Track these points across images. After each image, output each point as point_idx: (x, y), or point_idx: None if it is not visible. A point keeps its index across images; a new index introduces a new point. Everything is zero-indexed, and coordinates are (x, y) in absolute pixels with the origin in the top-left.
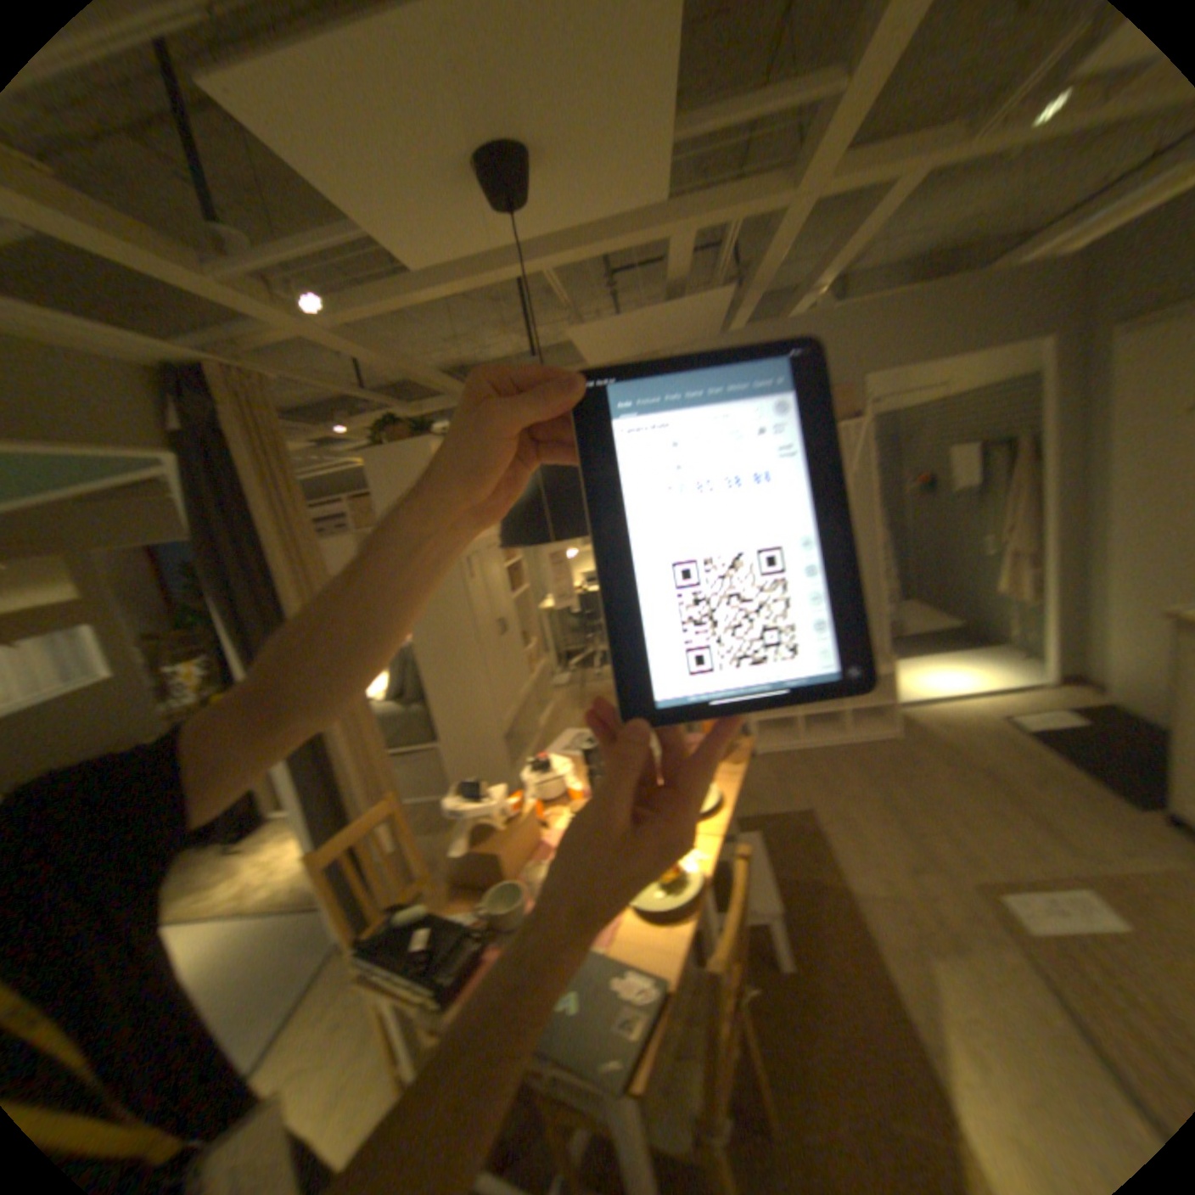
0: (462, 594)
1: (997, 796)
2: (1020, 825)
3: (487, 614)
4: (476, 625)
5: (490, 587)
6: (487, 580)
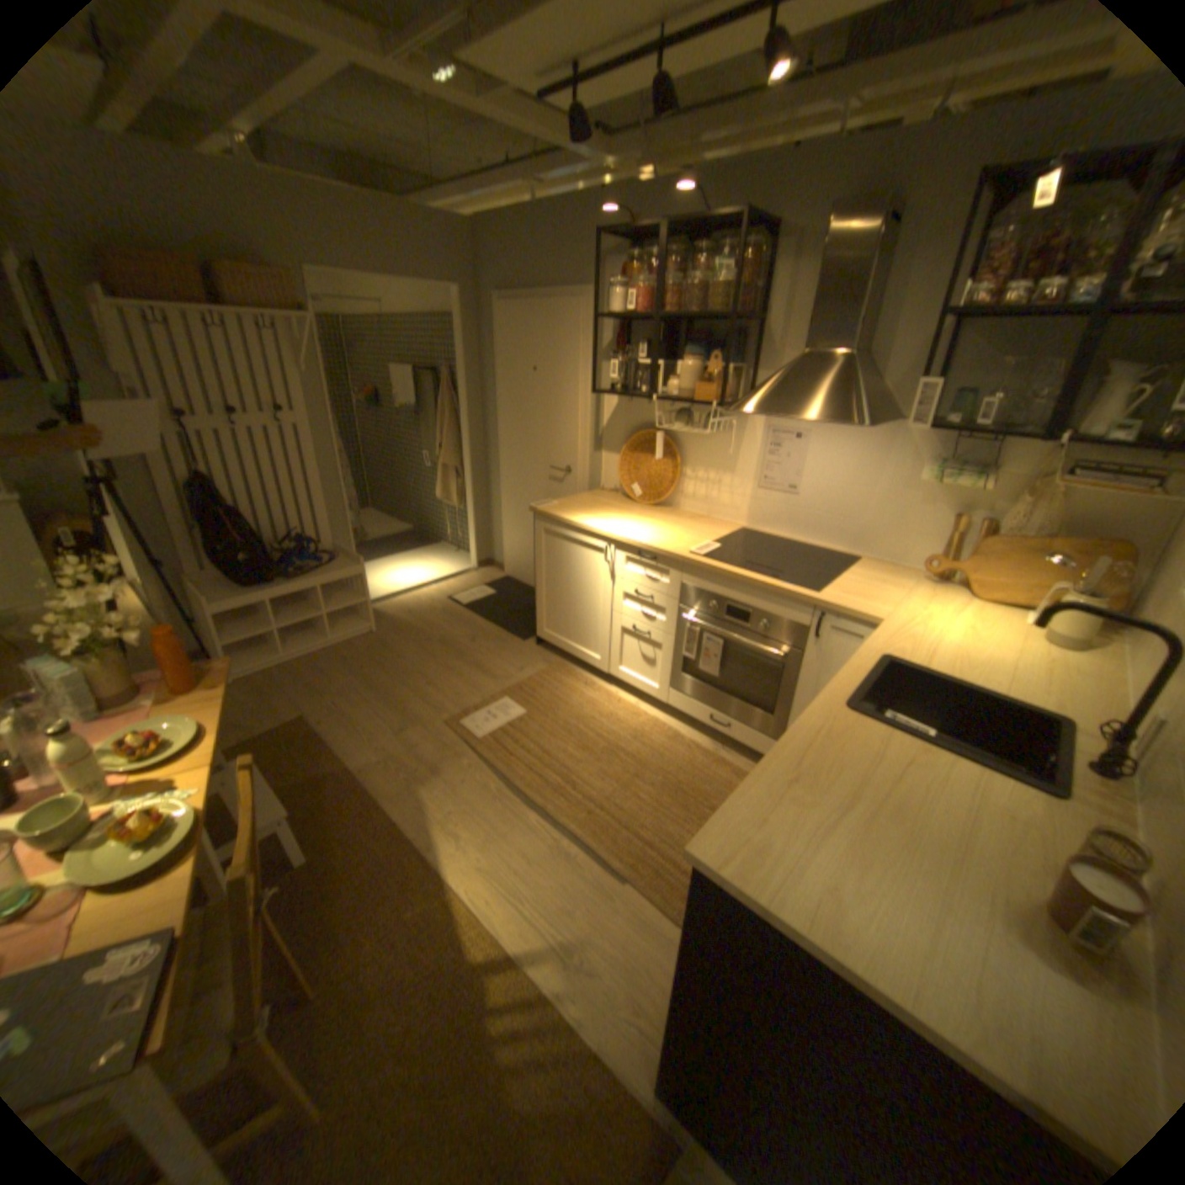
0: None
1: (448, 657)
2: (463, 672)
3: None
4: None
5: None
6: None
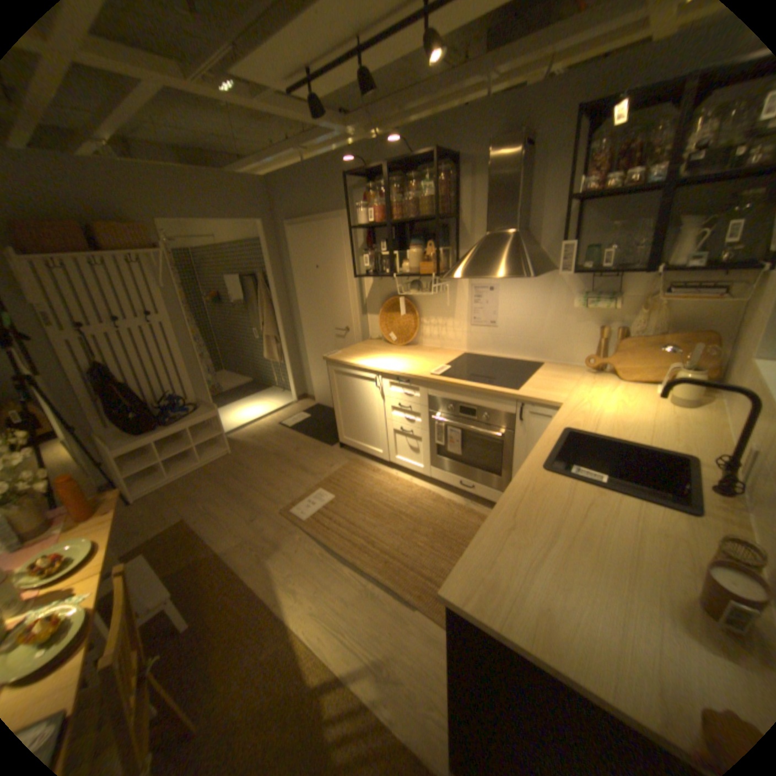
0: None
1: (280, 464)
2: (291, 473)
3: None
4: None
5: None
6: None
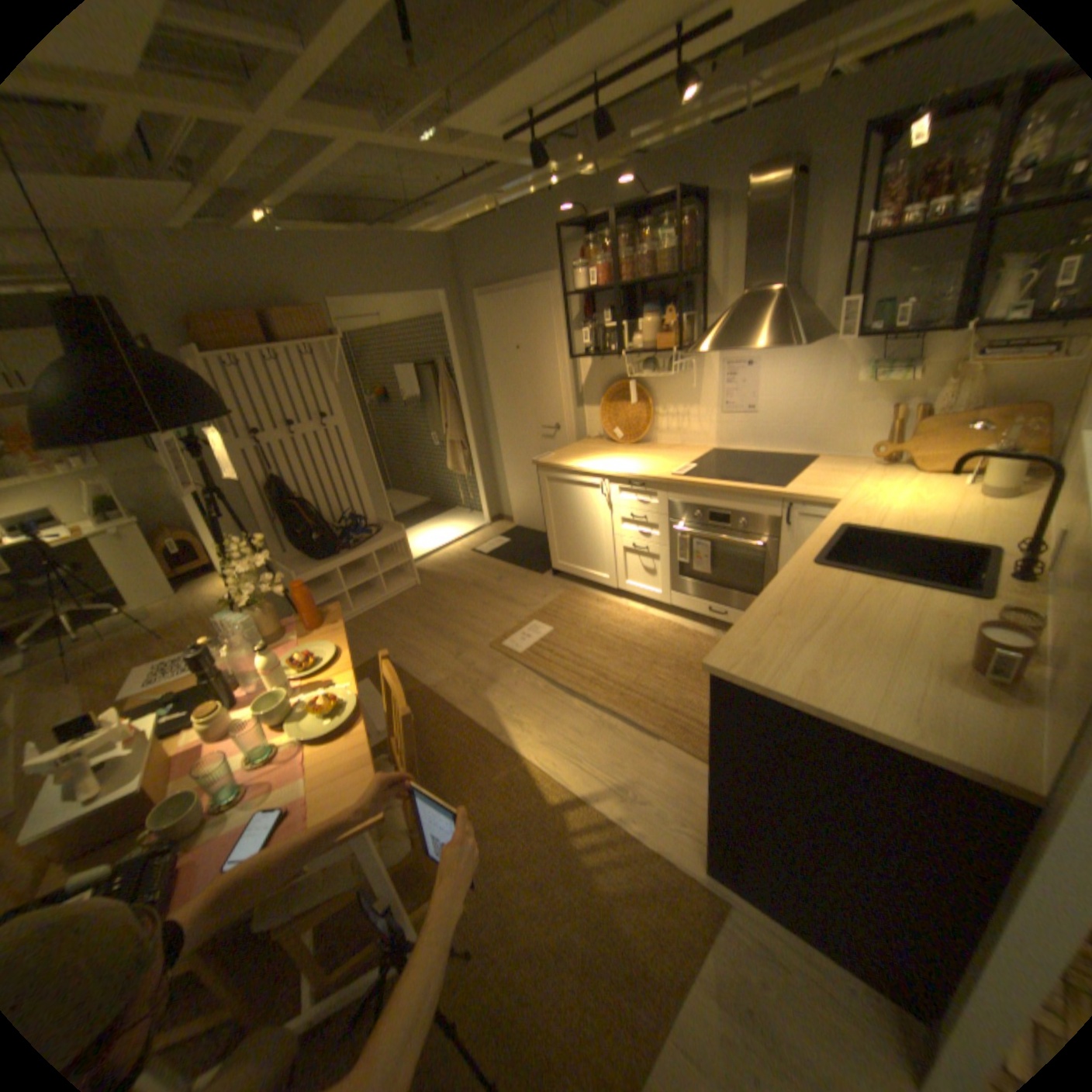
0: None
1: (482, 595)
2: (497, 604)
3: None
4: None
5: None
6: None
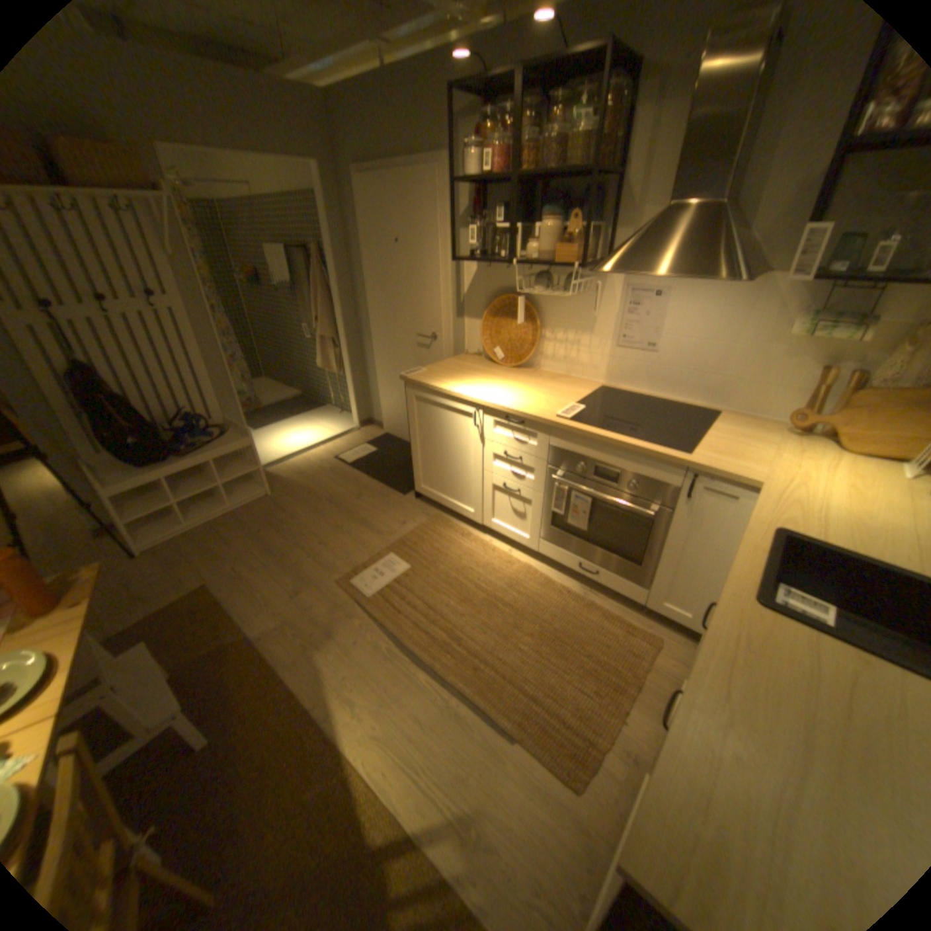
0: None
1: (336, 514)
2: (351, 528)
3: None
4: None
5: None
6: None
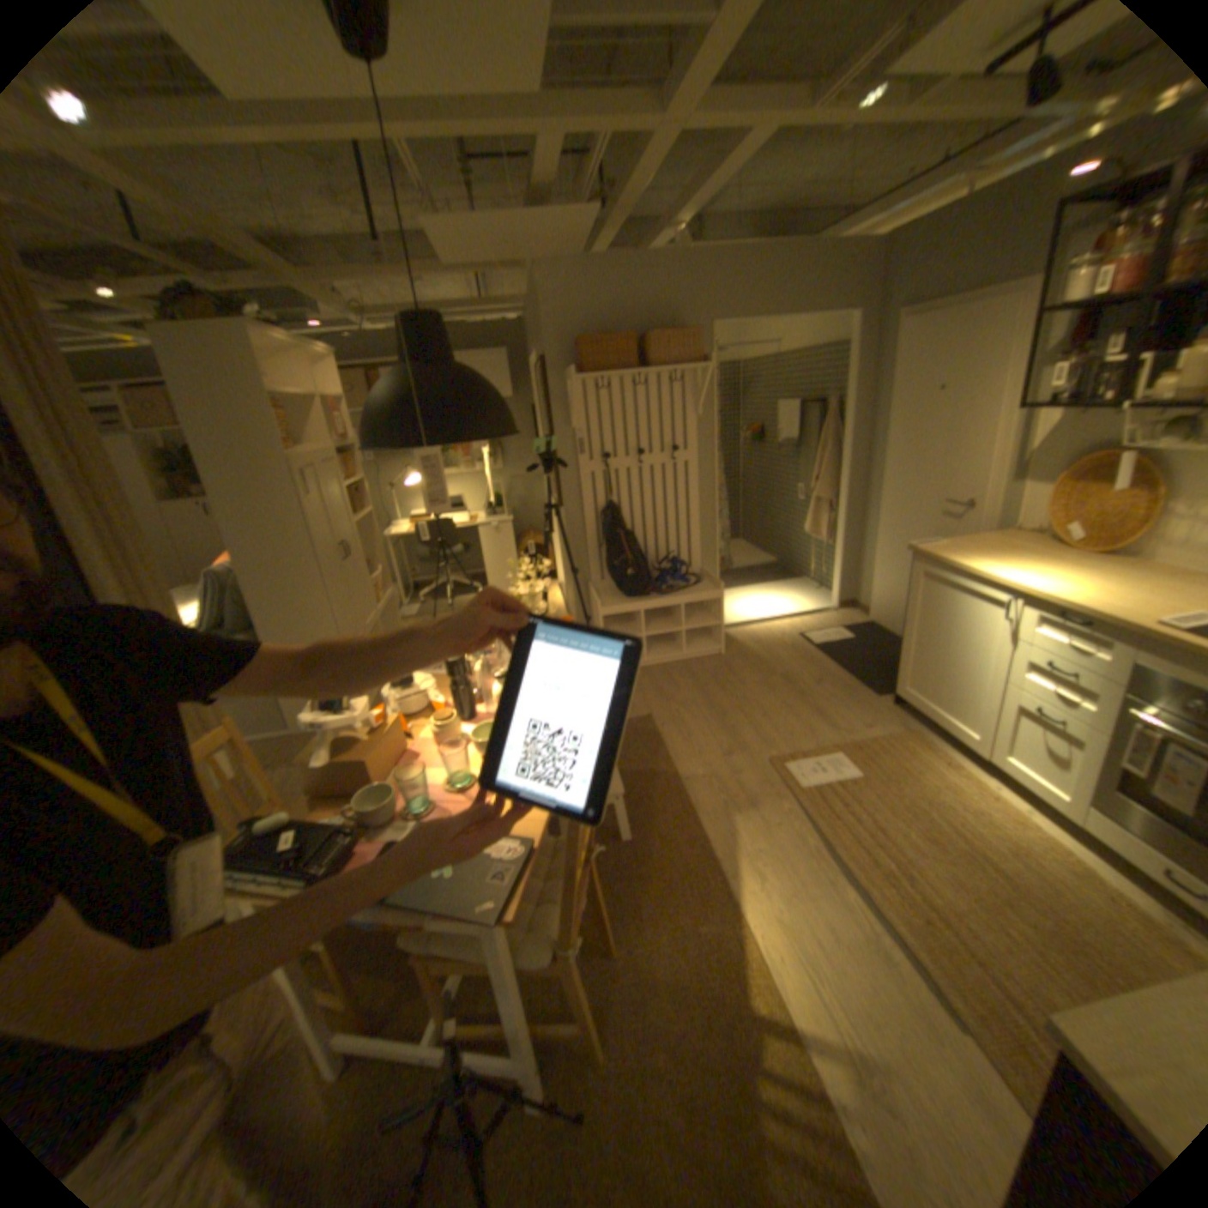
0: (296, 512)
1: (788, 693)
2: (801, 713)
3: (327, 537)
4: (315, 548)
5: (329, 507)
6: (325, 499)
